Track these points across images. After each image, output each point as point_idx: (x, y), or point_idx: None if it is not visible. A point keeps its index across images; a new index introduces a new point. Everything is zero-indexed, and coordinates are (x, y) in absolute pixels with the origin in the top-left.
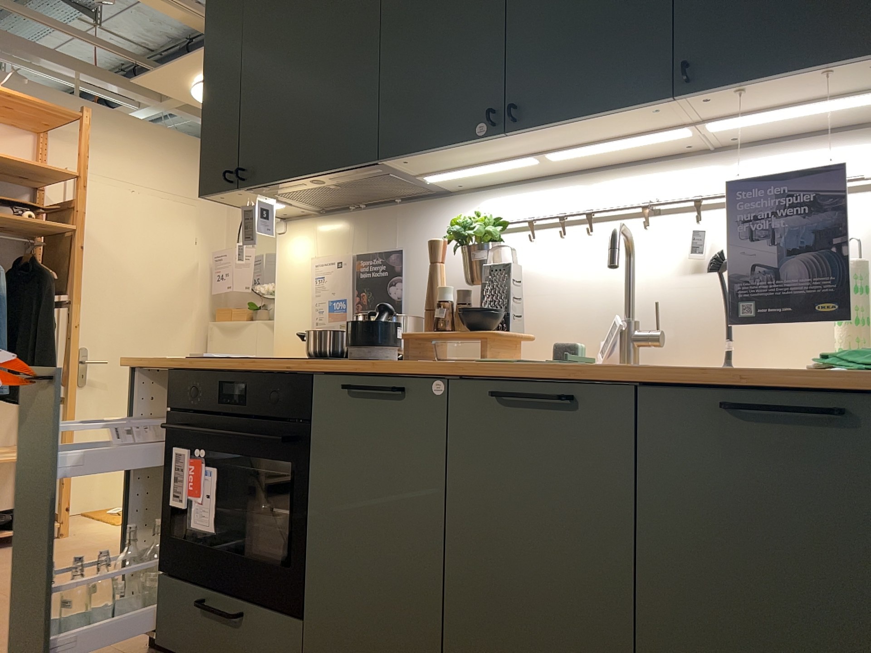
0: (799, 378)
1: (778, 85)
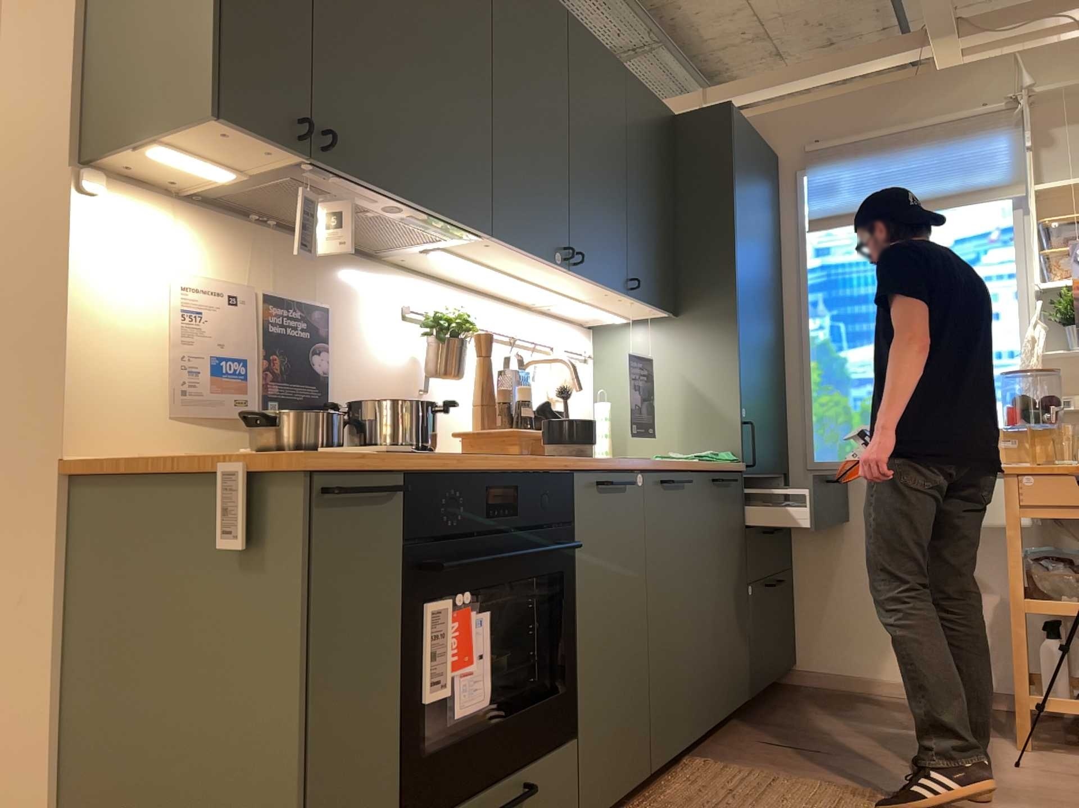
0: (719, 466)
1: (640, 305)
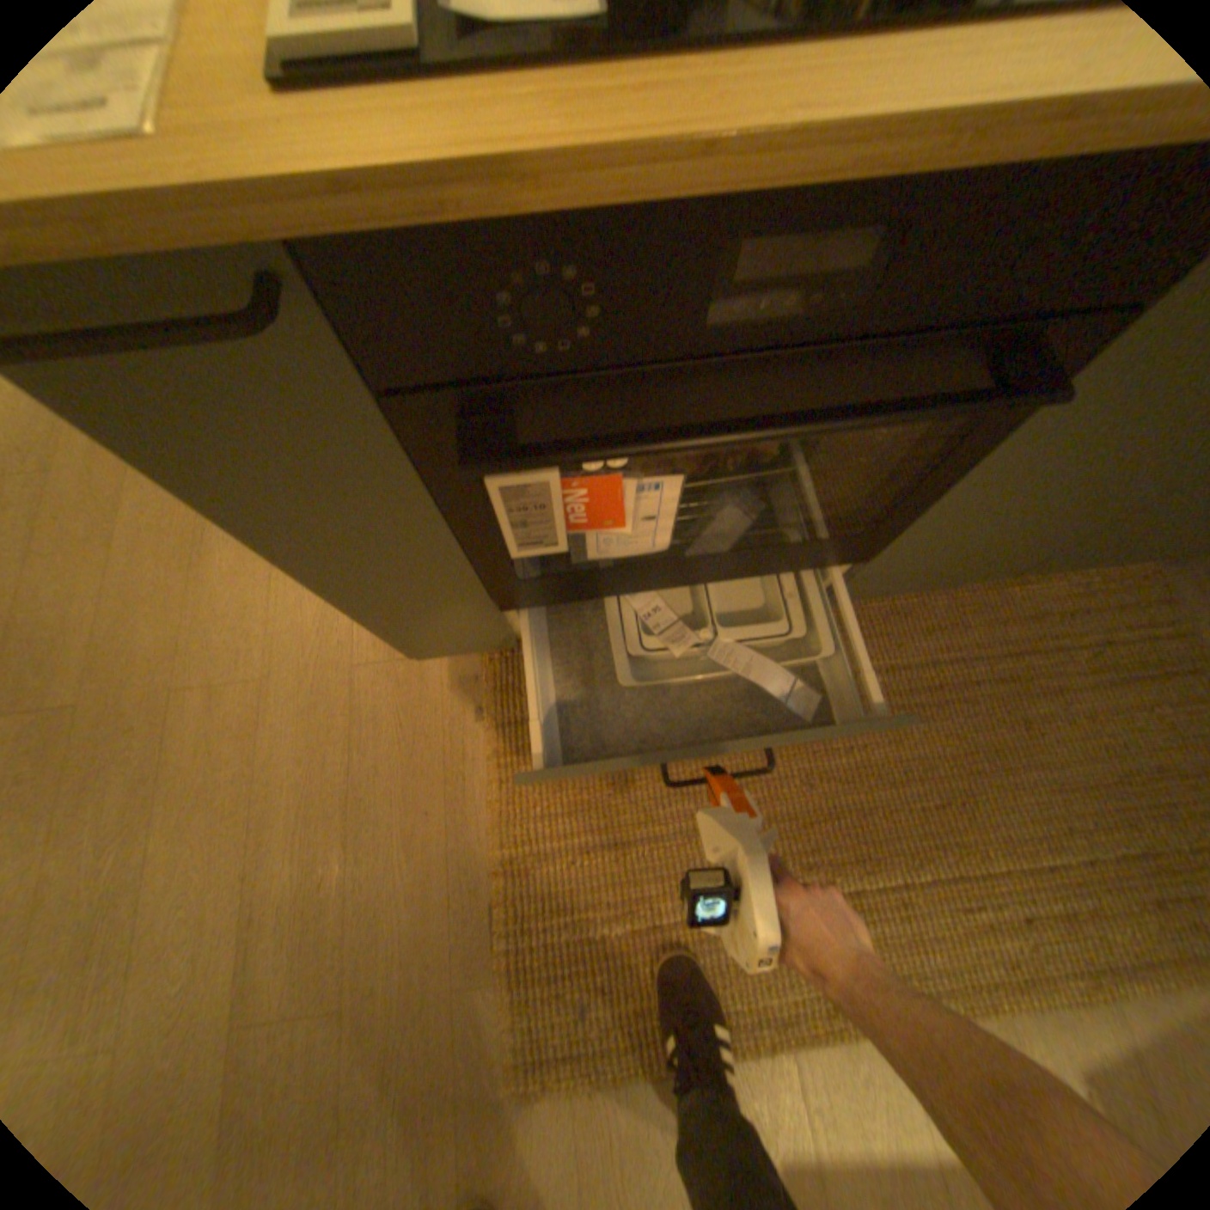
0: None
1: None
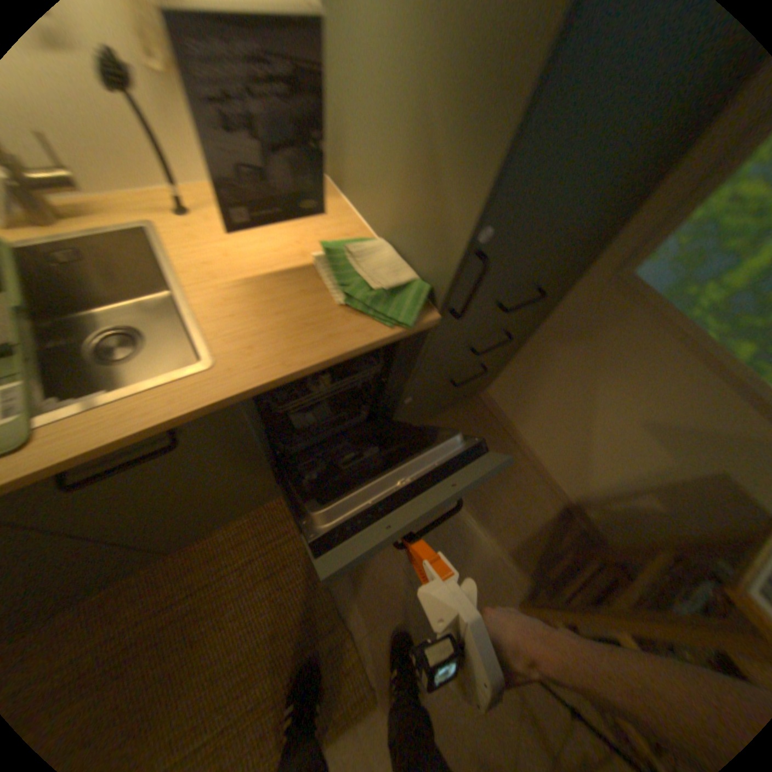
0: (355, 341)
1: None
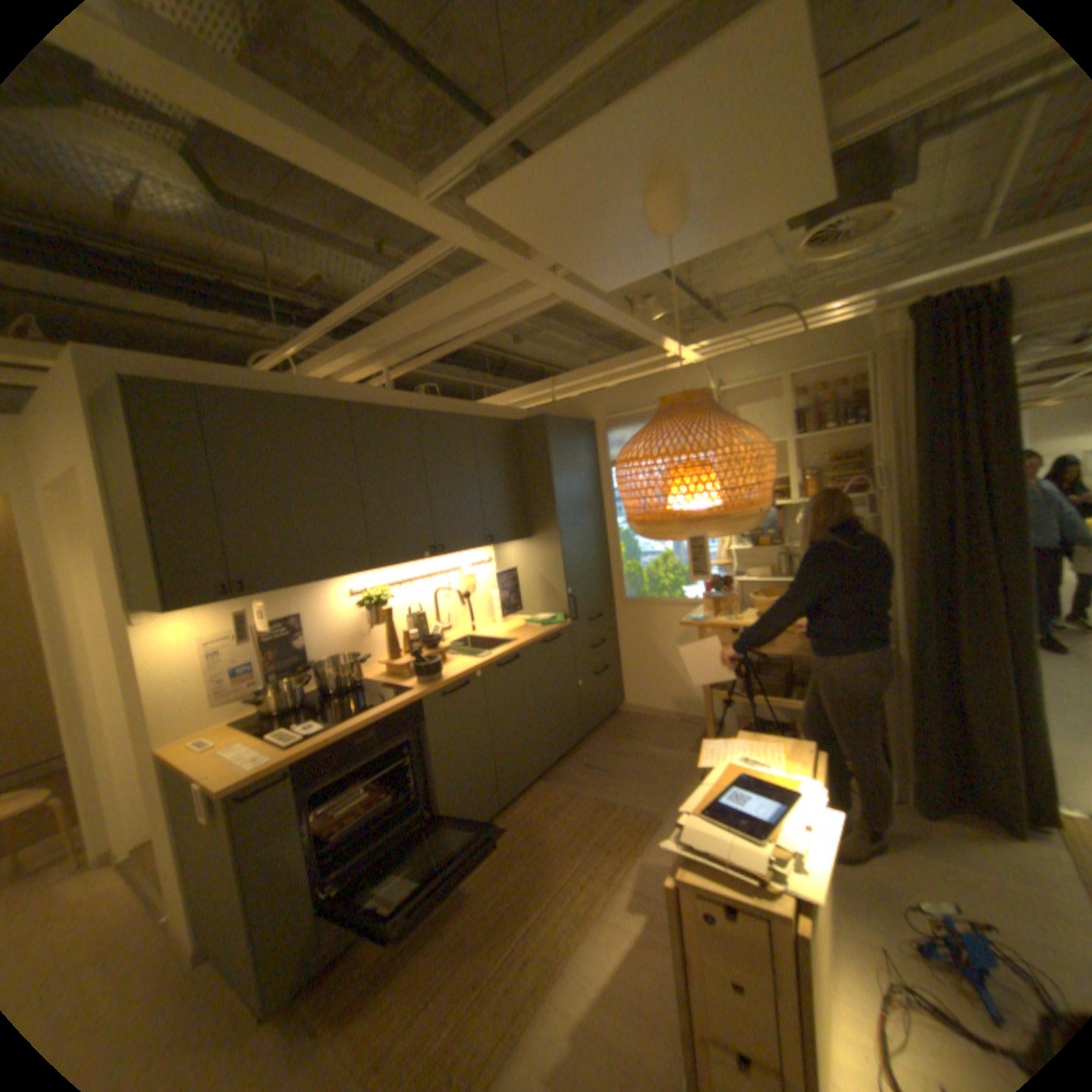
0: (549, 631)
1: (501, 544)
